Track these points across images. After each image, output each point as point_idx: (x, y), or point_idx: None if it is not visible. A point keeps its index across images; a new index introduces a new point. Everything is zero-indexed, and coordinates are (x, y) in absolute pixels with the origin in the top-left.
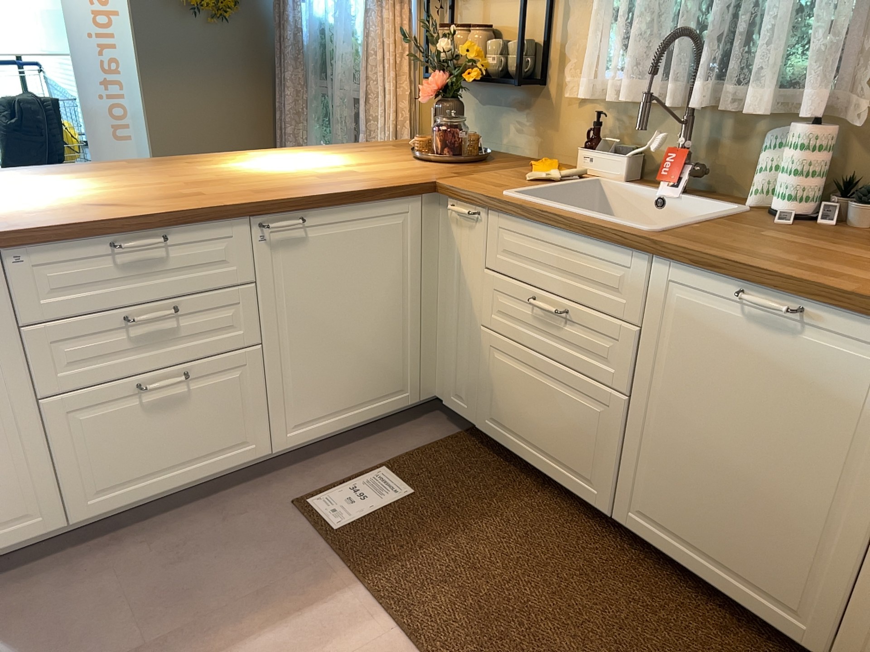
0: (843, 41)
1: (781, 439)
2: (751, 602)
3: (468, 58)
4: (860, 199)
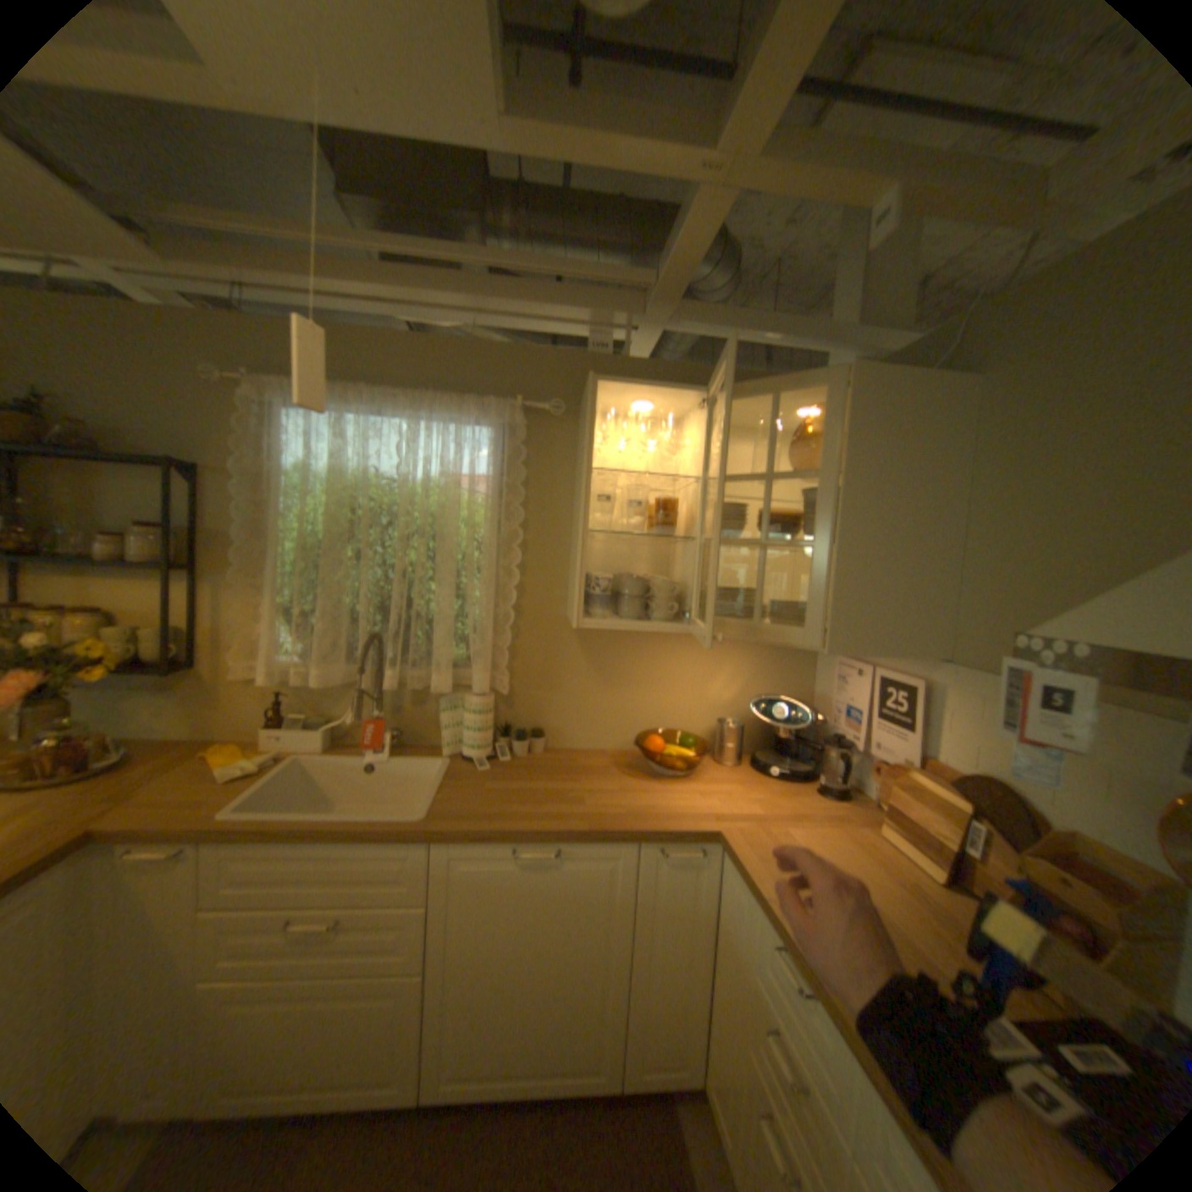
0: (489, 640)
1: (562, 948)
2: (563, 1090)
3: (85, 651)
4: (514, 734)
